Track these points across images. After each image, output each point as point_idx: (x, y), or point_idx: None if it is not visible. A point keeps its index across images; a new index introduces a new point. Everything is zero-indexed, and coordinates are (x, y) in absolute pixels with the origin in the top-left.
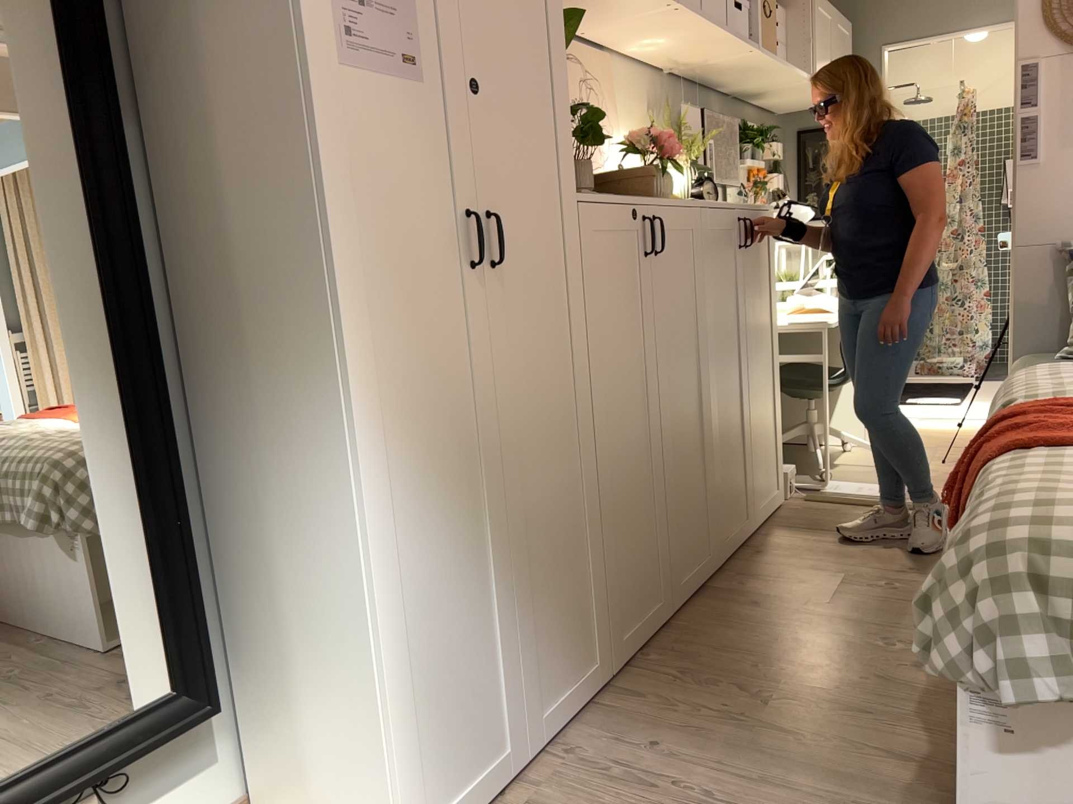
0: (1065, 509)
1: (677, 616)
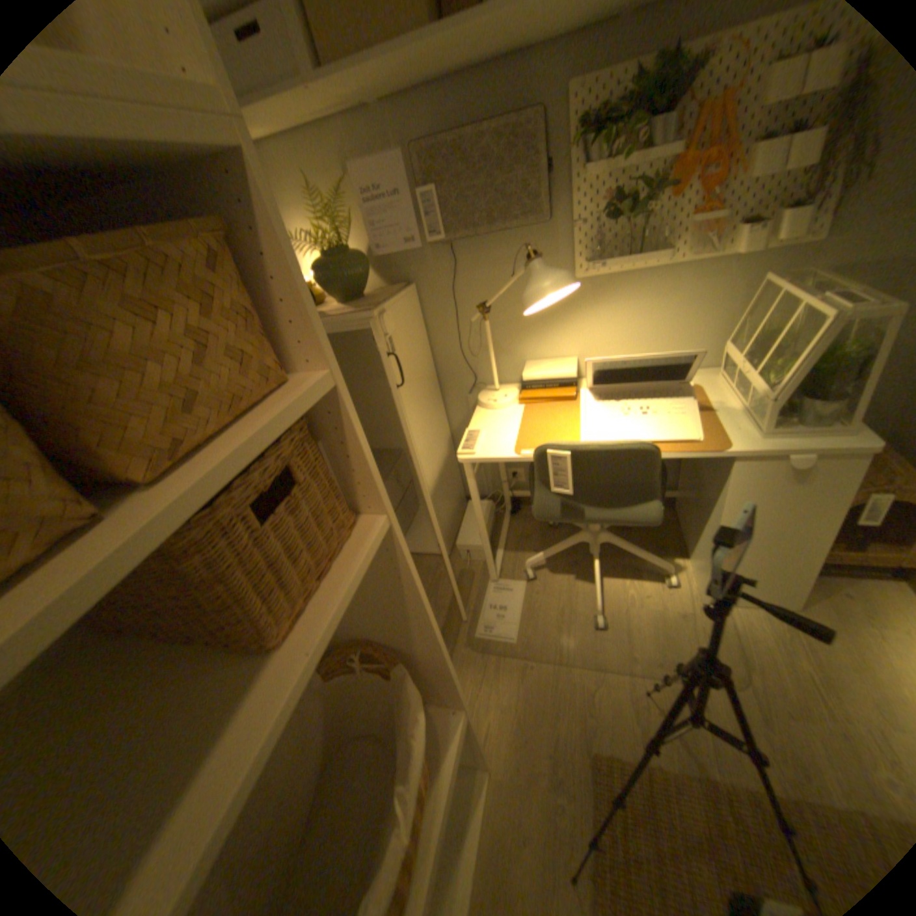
0: None
1: None
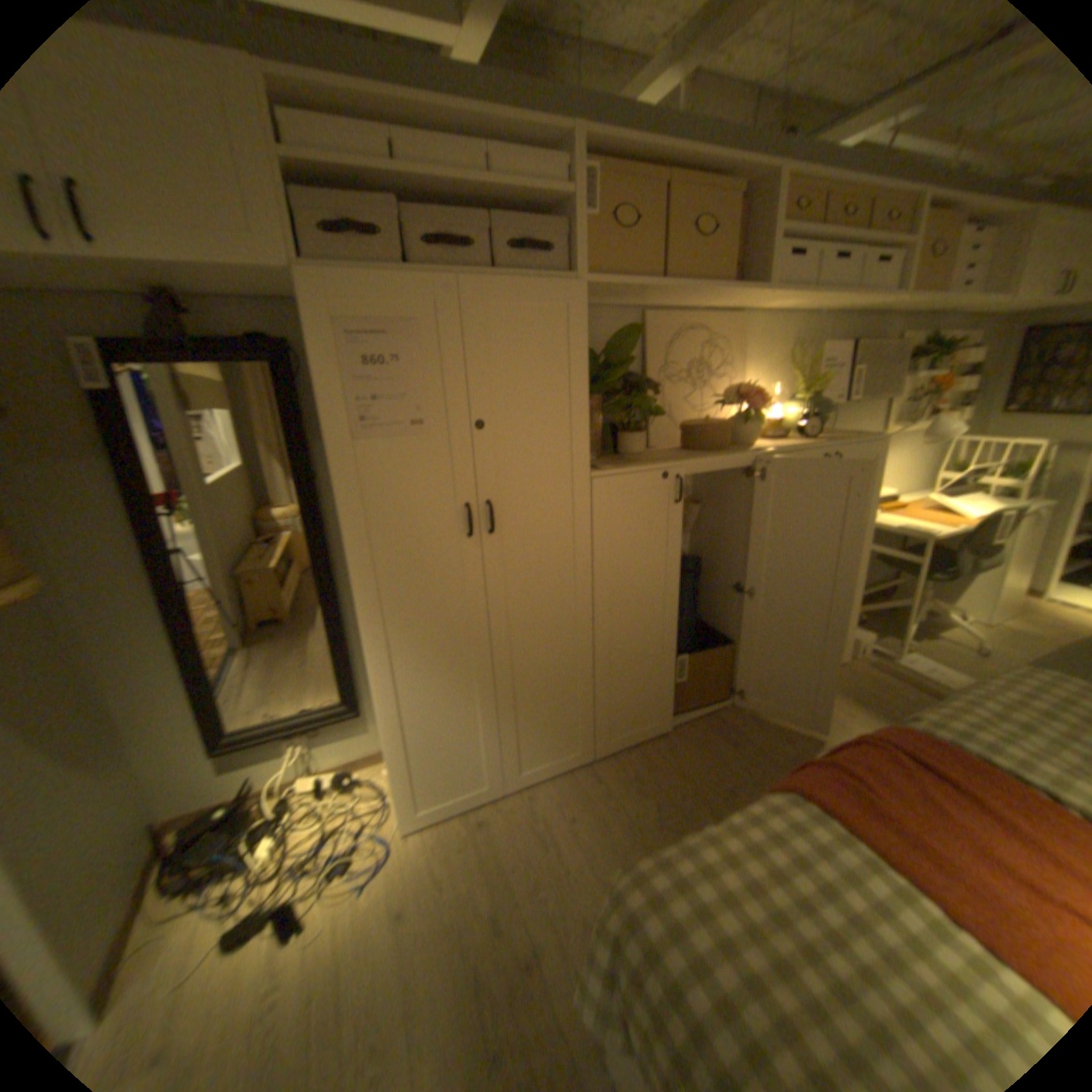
0: (694, 891)
1: (676, 731)
